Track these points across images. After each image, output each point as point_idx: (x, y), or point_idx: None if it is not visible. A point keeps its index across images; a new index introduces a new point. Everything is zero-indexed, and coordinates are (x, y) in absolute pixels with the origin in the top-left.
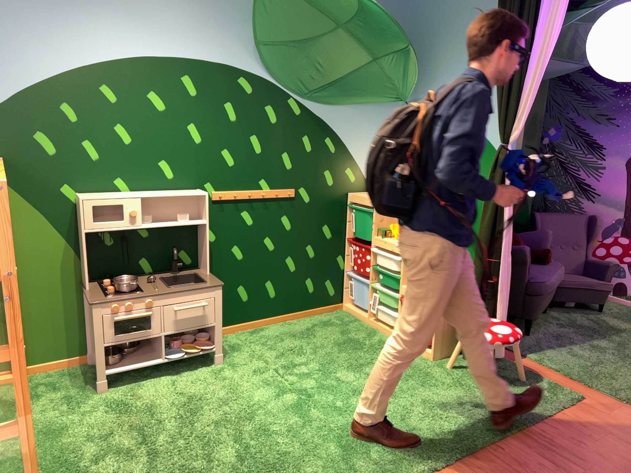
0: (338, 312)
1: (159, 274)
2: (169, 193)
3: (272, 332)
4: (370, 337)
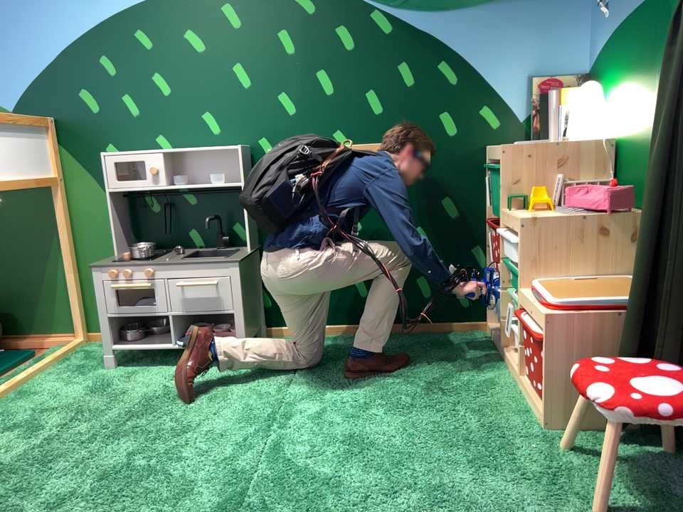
0: (474, 334)
1: (201, 248)
2: (205, 148)
3: (348, 345)
4: (481, 376)
